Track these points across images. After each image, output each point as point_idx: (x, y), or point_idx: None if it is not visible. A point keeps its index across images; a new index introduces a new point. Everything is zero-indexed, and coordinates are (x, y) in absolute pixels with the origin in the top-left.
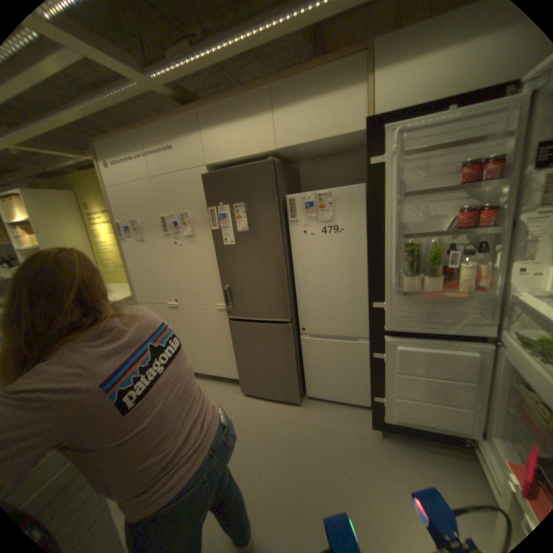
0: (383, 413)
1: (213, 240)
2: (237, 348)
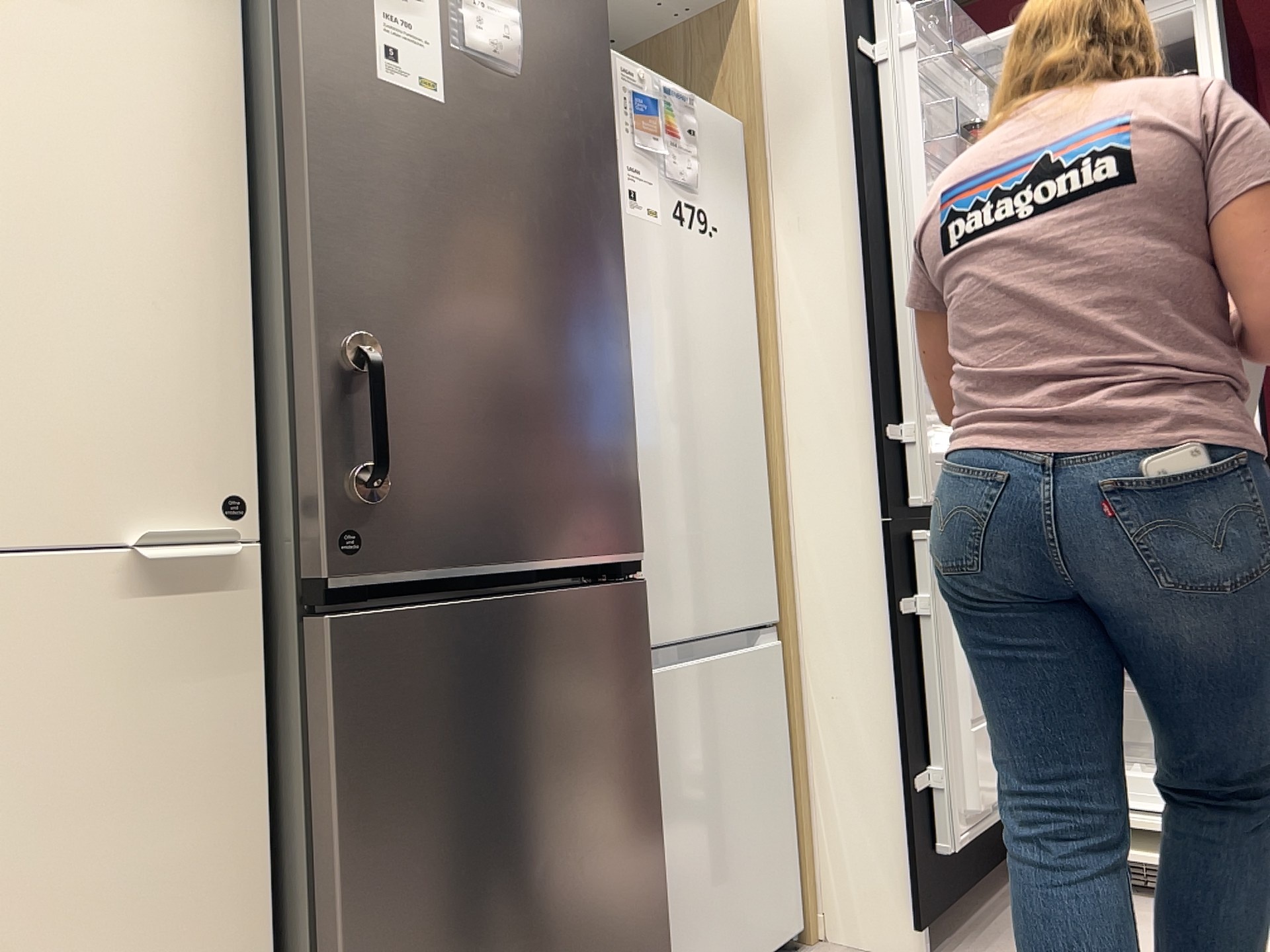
0: (932, 831)
1: (196, 37)
2: (378, 841)
